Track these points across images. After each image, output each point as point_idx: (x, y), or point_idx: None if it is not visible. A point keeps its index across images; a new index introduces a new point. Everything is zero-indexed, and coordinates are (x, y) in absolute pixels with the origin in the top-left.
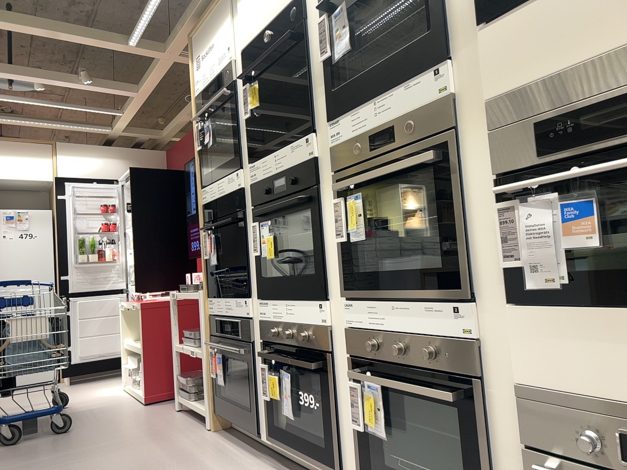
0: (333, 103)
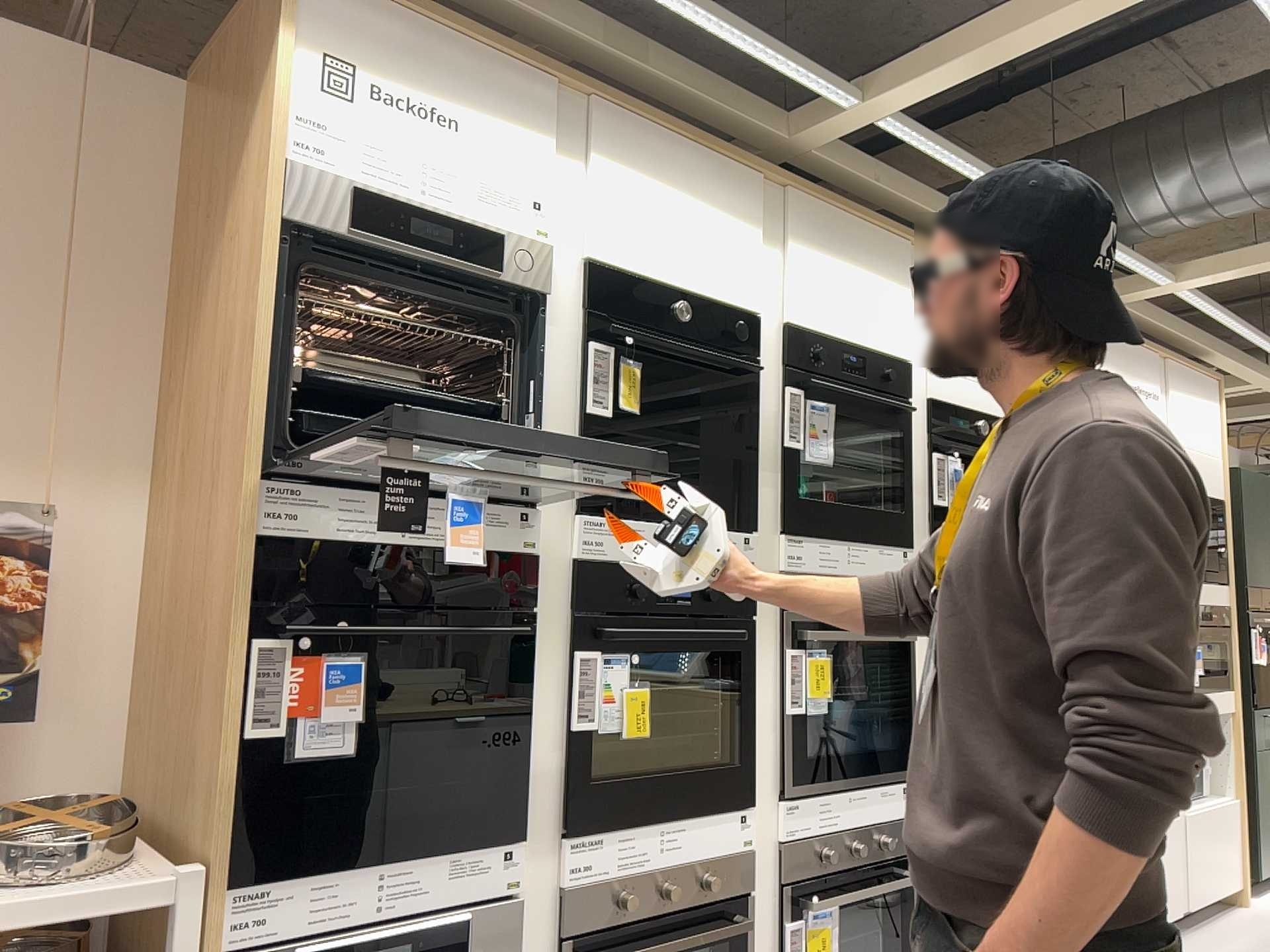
0: (790, 513)
